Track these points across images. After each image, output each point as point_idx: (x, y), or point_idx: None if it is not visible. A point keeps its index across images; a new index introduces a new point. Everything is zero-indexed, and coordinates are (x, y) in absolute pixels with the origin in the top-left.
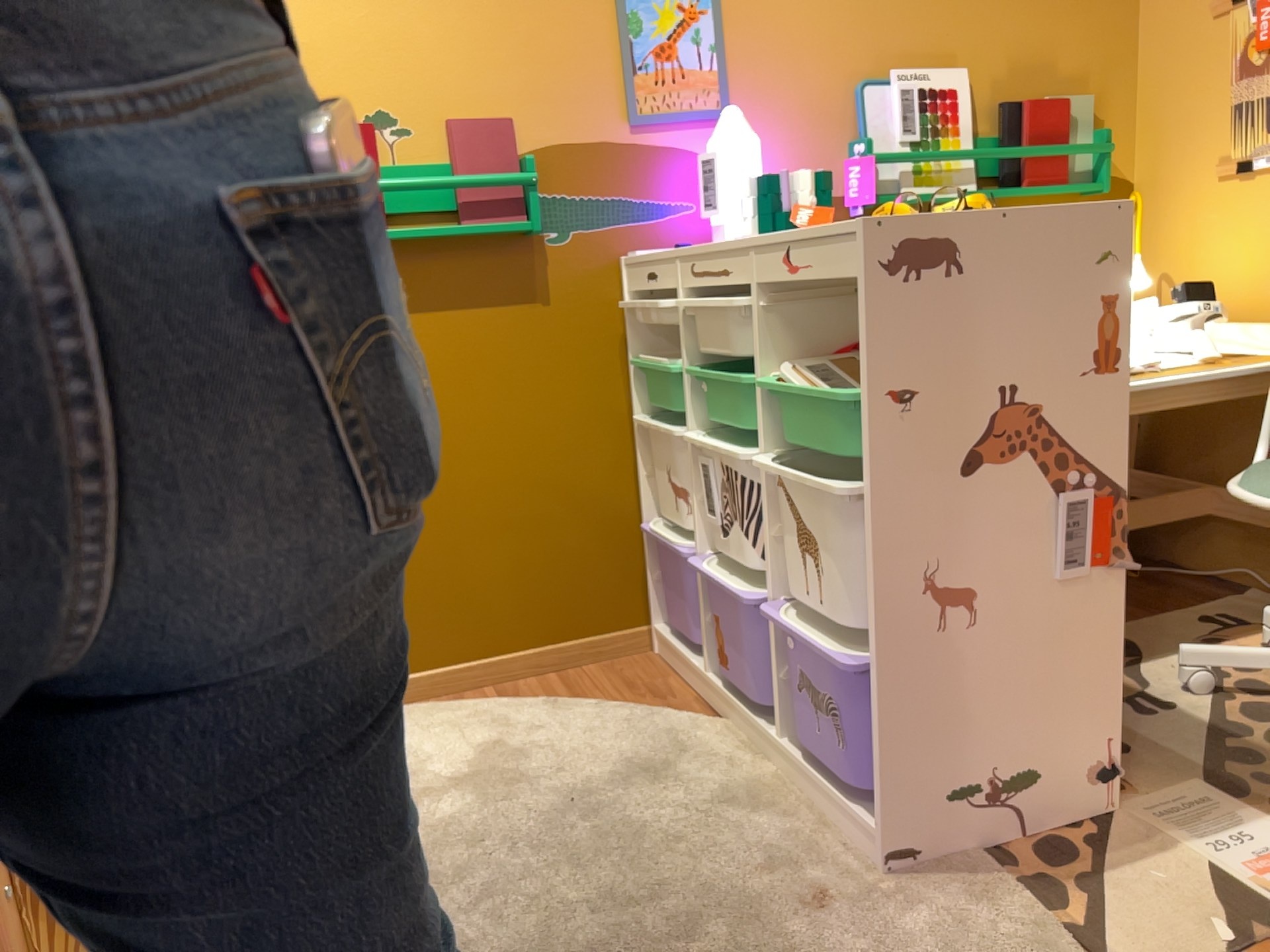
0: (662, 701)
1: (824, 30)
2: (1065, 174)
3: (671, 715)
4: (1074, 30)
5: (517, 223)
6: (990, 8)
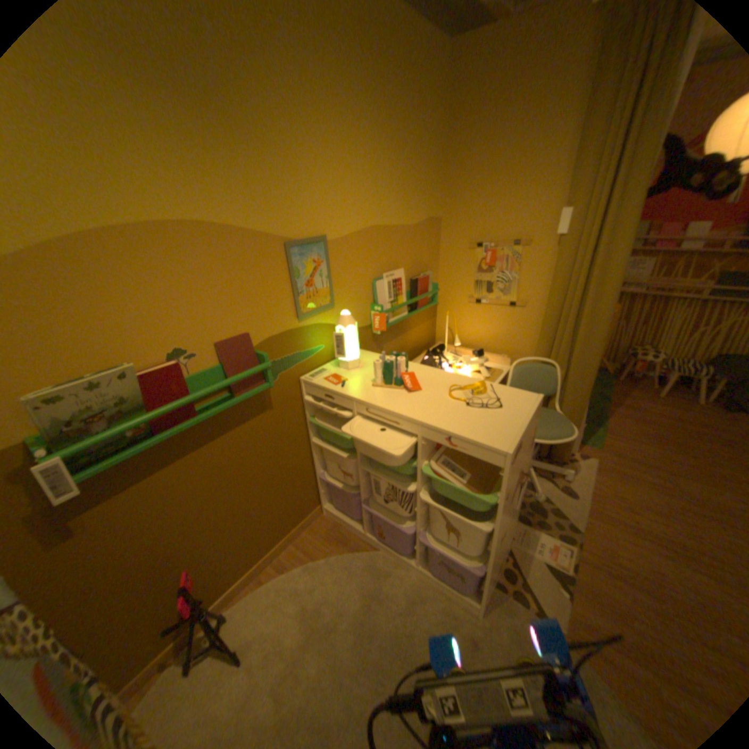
0: (348, 545)
1: (362, 260)
2: (427, 300)
3: (360, 556)
4: (427, 246)
5: (263, 386)
6: (407, 242)
